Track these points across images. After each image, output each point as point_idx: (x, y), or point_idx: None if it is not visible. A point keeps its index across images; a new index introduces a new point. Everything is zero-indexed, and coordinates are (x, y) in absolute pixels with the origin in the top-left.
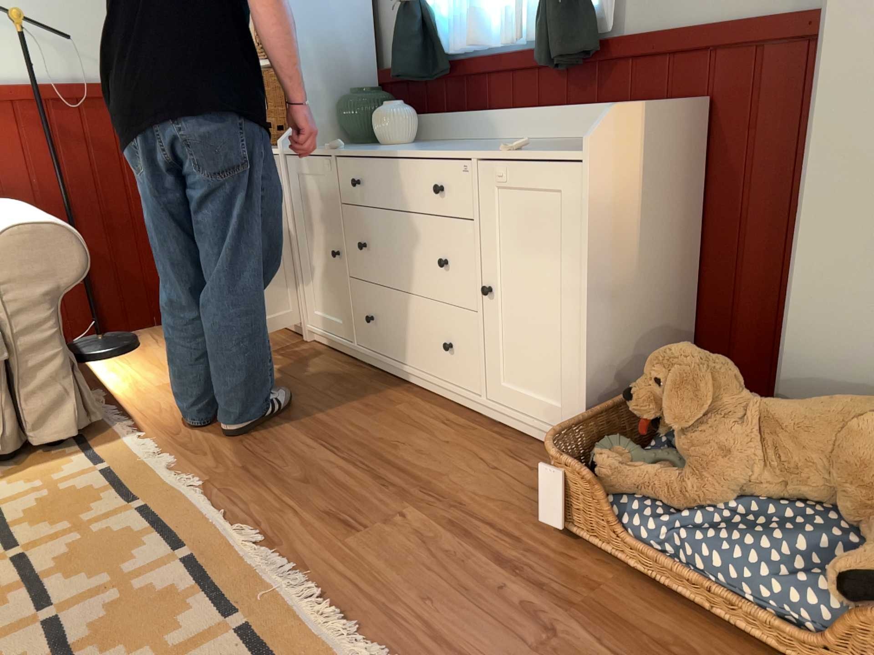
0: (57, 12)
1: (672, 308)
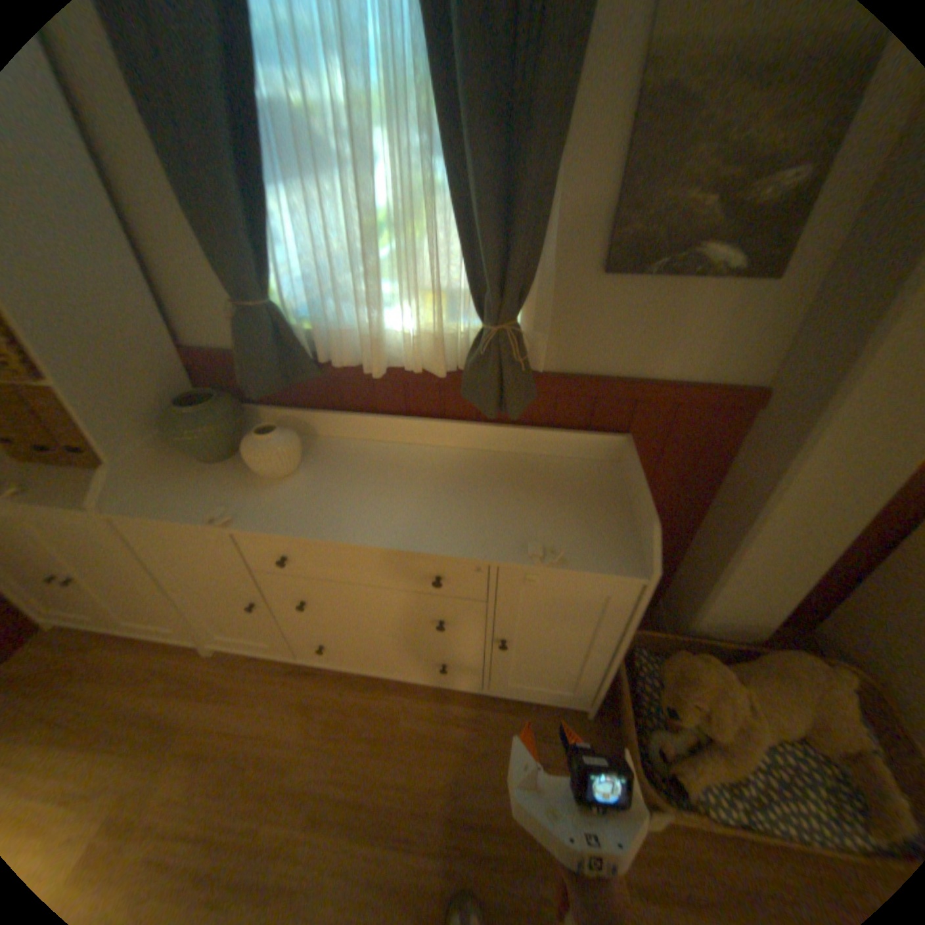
0: None
1: None
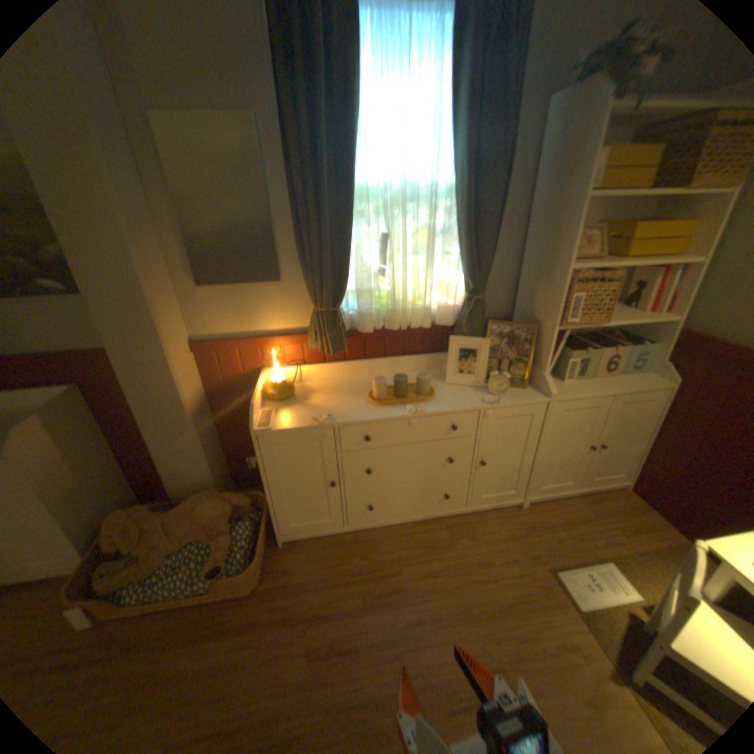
0: None
1: (106, 477)
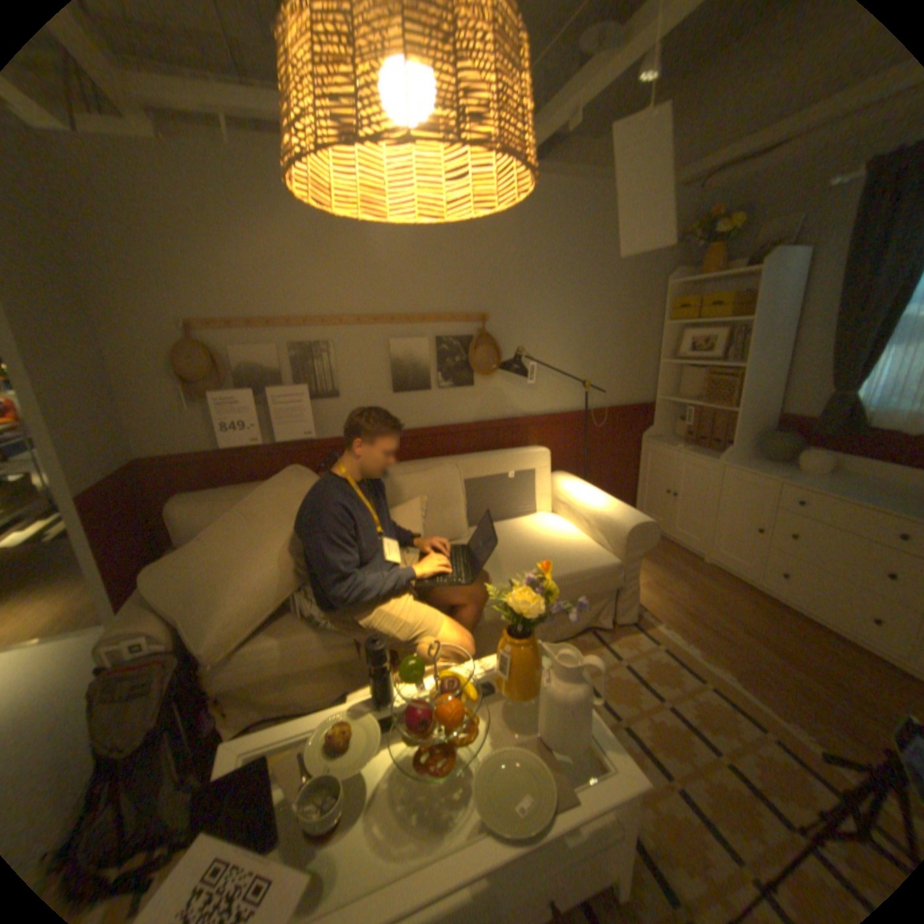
0: (590, 373)
1: None
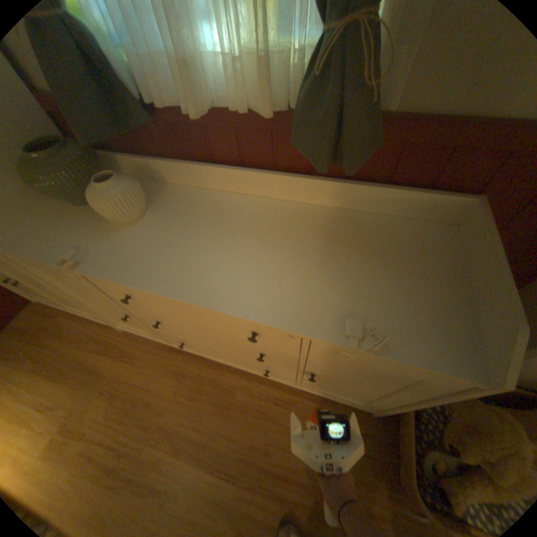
0: None
1: None
